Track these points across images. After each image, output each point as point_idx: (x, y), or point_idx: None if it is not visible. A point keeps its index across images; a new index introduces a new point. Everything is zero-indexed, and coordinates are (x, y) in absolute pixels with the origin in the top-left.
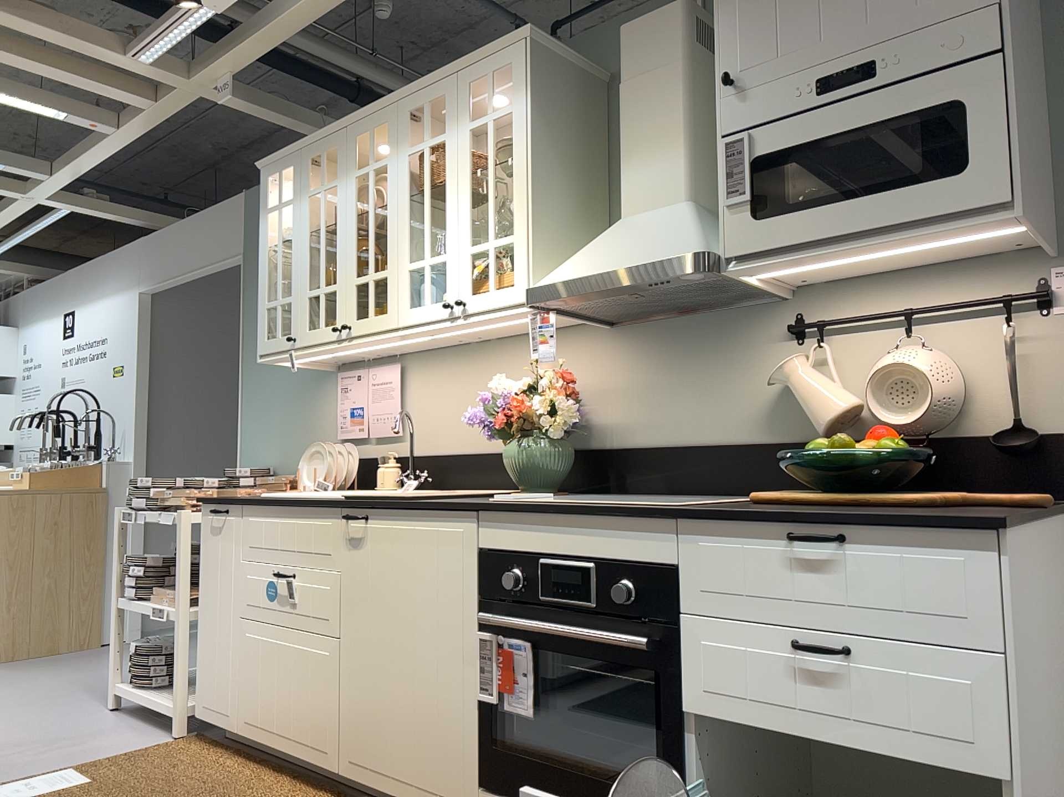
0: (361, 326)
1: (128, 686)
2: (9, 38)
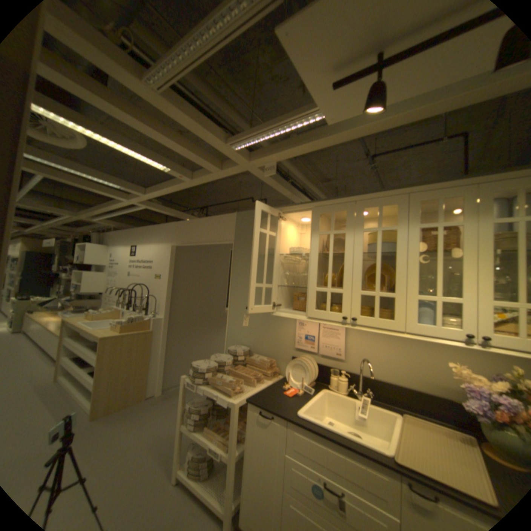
0: (367, 322)
1: (185, 478)
2: (156, 121)
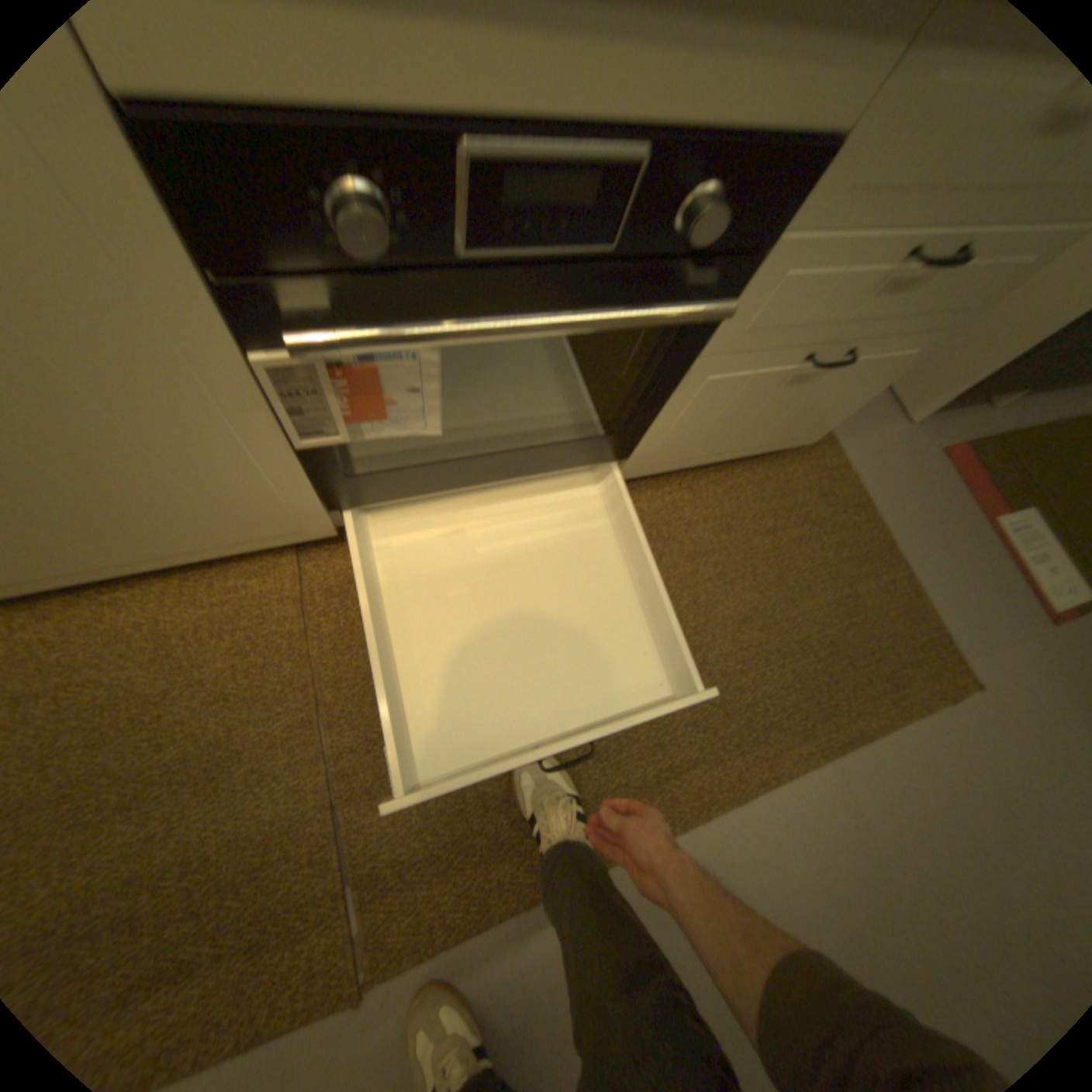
0: None
1: None
2: None
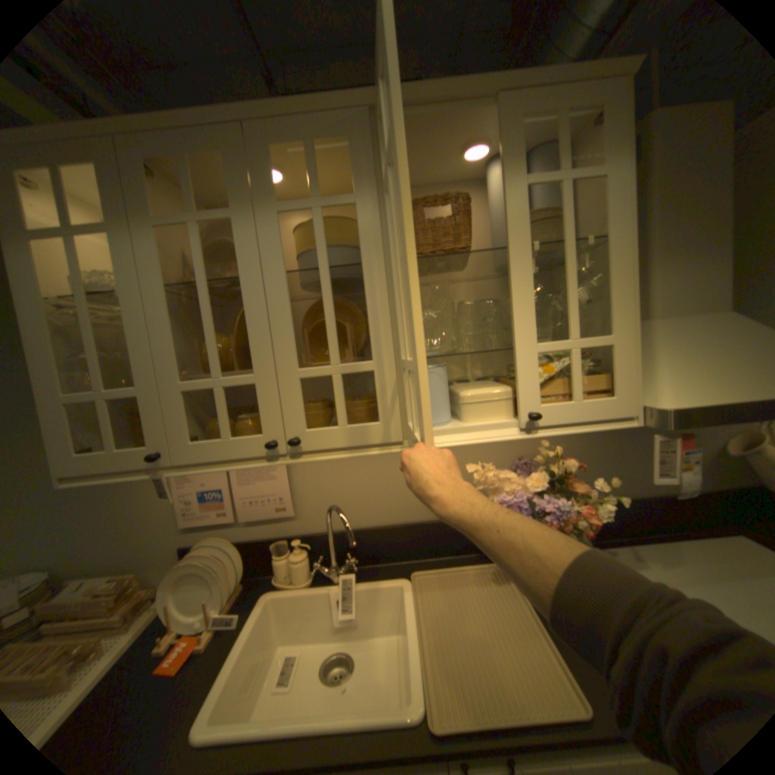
0: (325, 440)
1: None
2: None
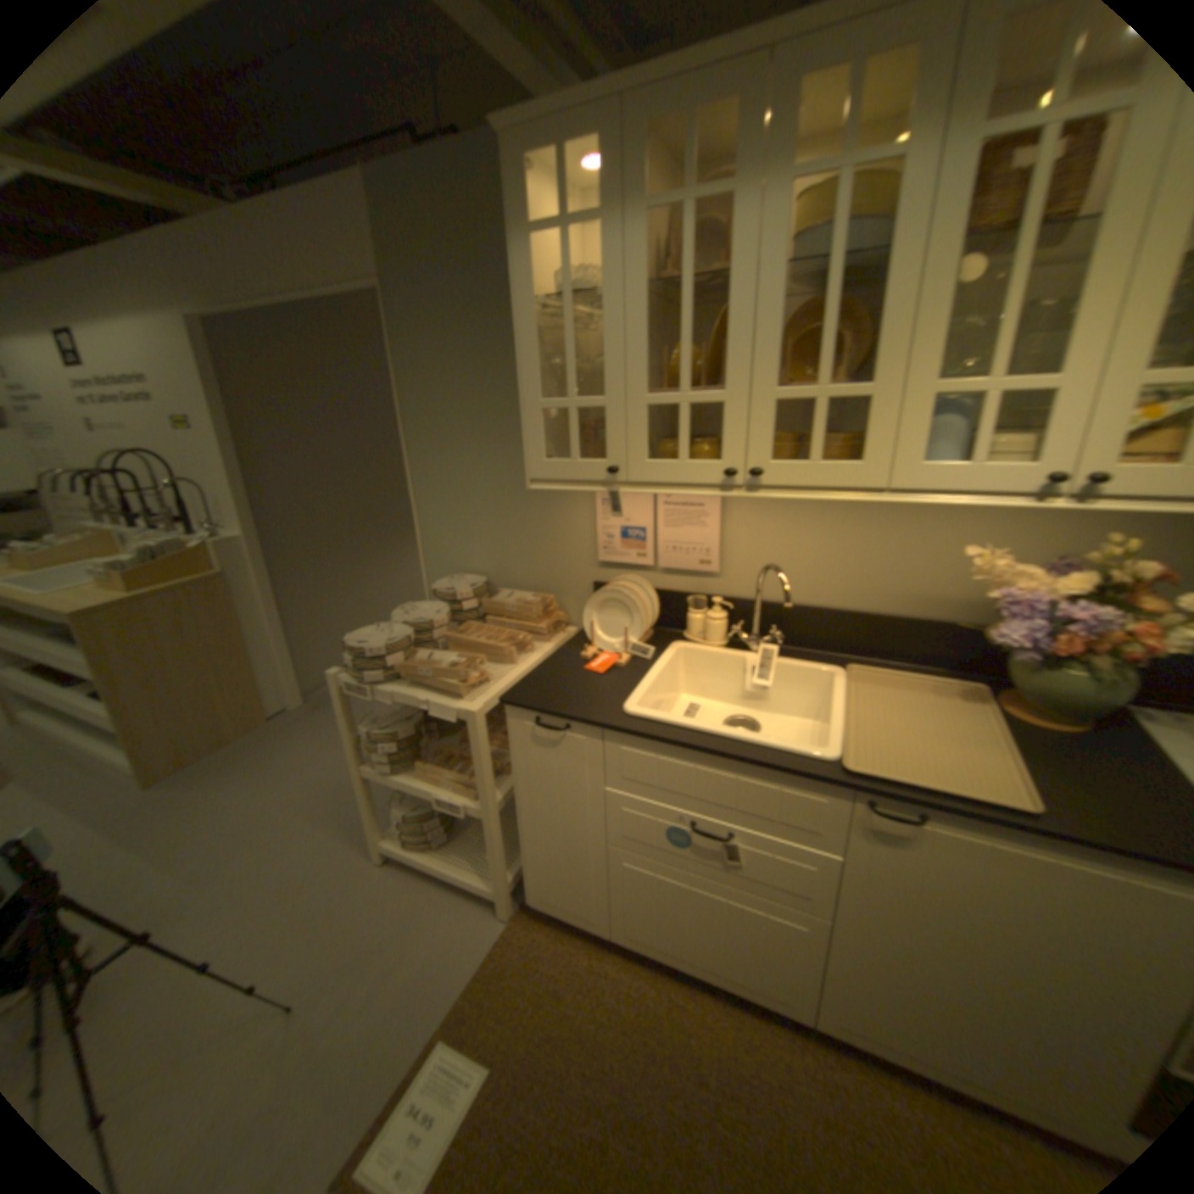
0: (792, 476)
1: (401, 851)
2: None
